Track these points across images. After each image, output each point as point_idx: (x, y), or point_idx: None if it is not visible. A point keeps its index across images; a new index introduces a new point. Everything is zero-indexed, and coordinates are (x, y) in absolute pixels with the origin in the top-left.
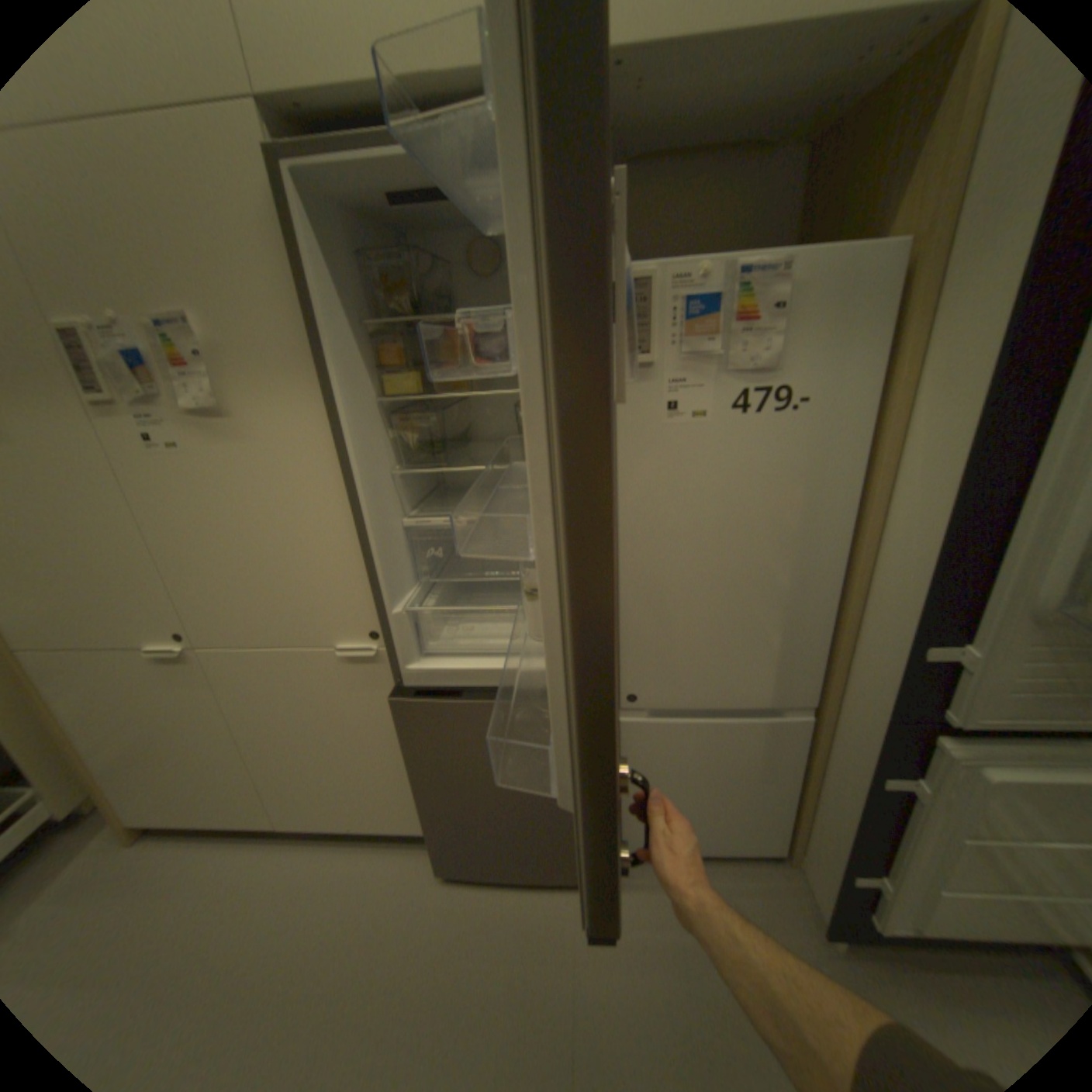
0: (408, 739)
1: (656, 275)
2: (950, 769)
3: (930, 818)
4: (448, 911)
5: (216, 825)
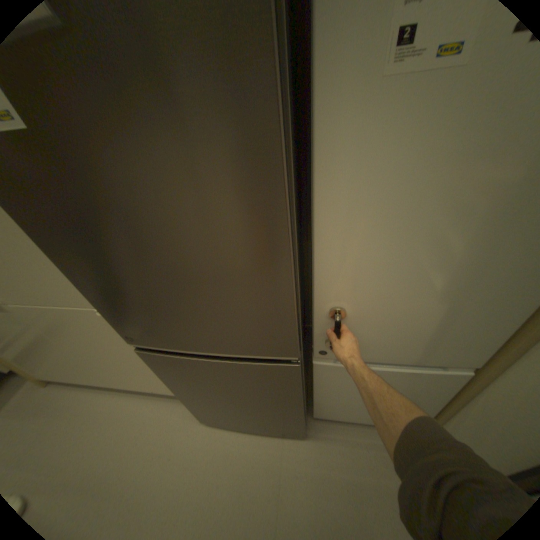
0: (157, 372)
1: None
2: None
3: None
4: (207, 443)
5: (80, 383)
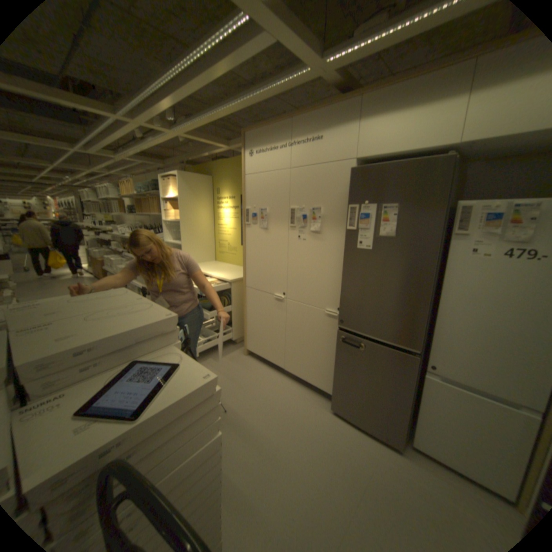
0: (339, 348)
1: (475, 205)
2: None
3: None
4: (333, 423)
5: (269, 359)
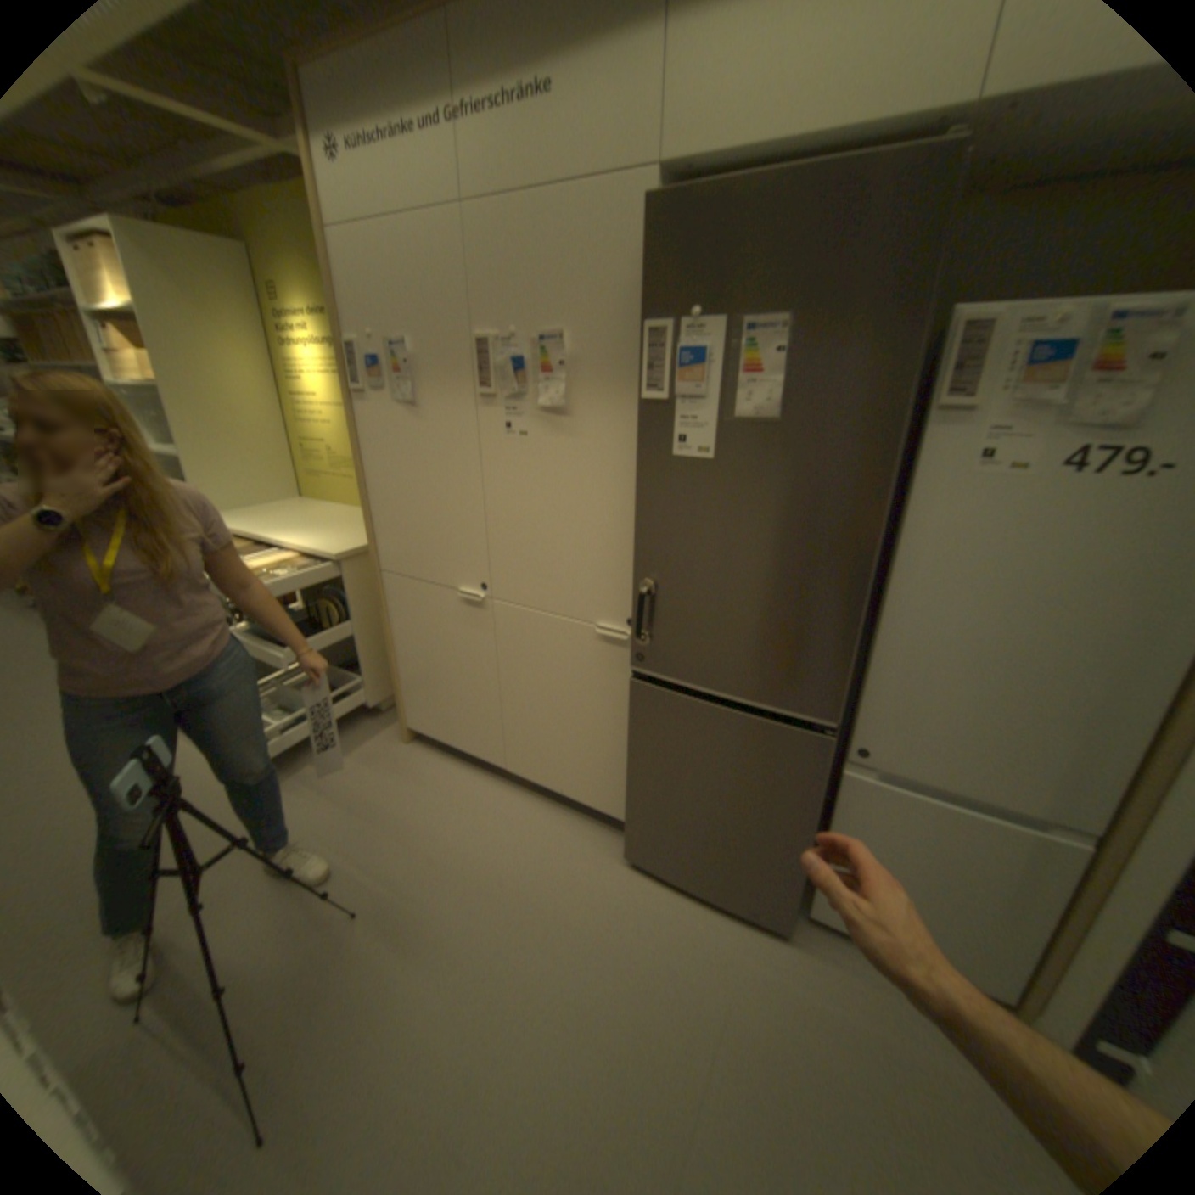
0: (636, 721)
1: (1001, 318)
2: None
3: None
4: (630, 891)
5: (466, 749)
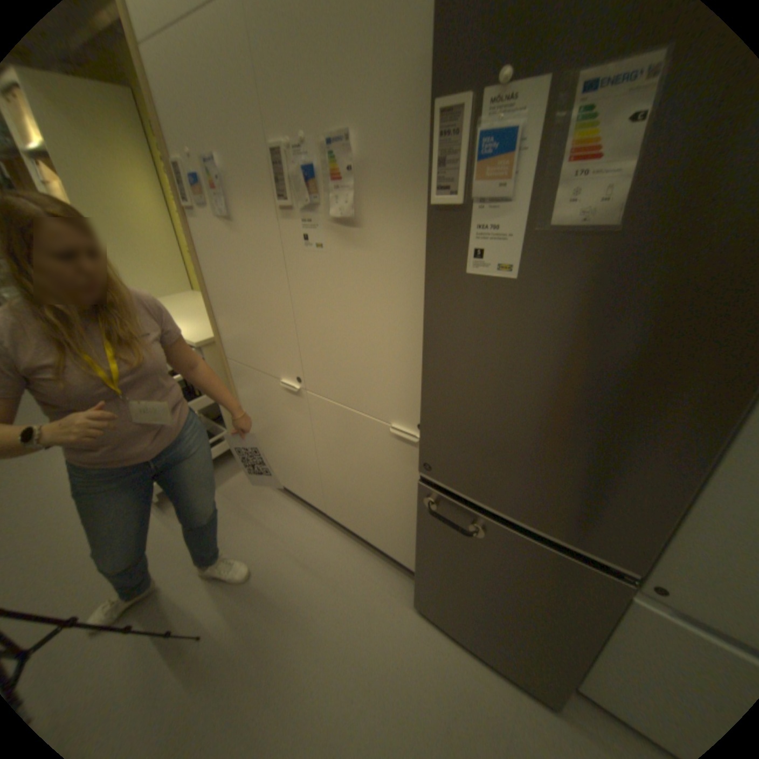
0: (424, 516)
1: None
2: None
3: None
4: (418, 638)
5: (298, 494)
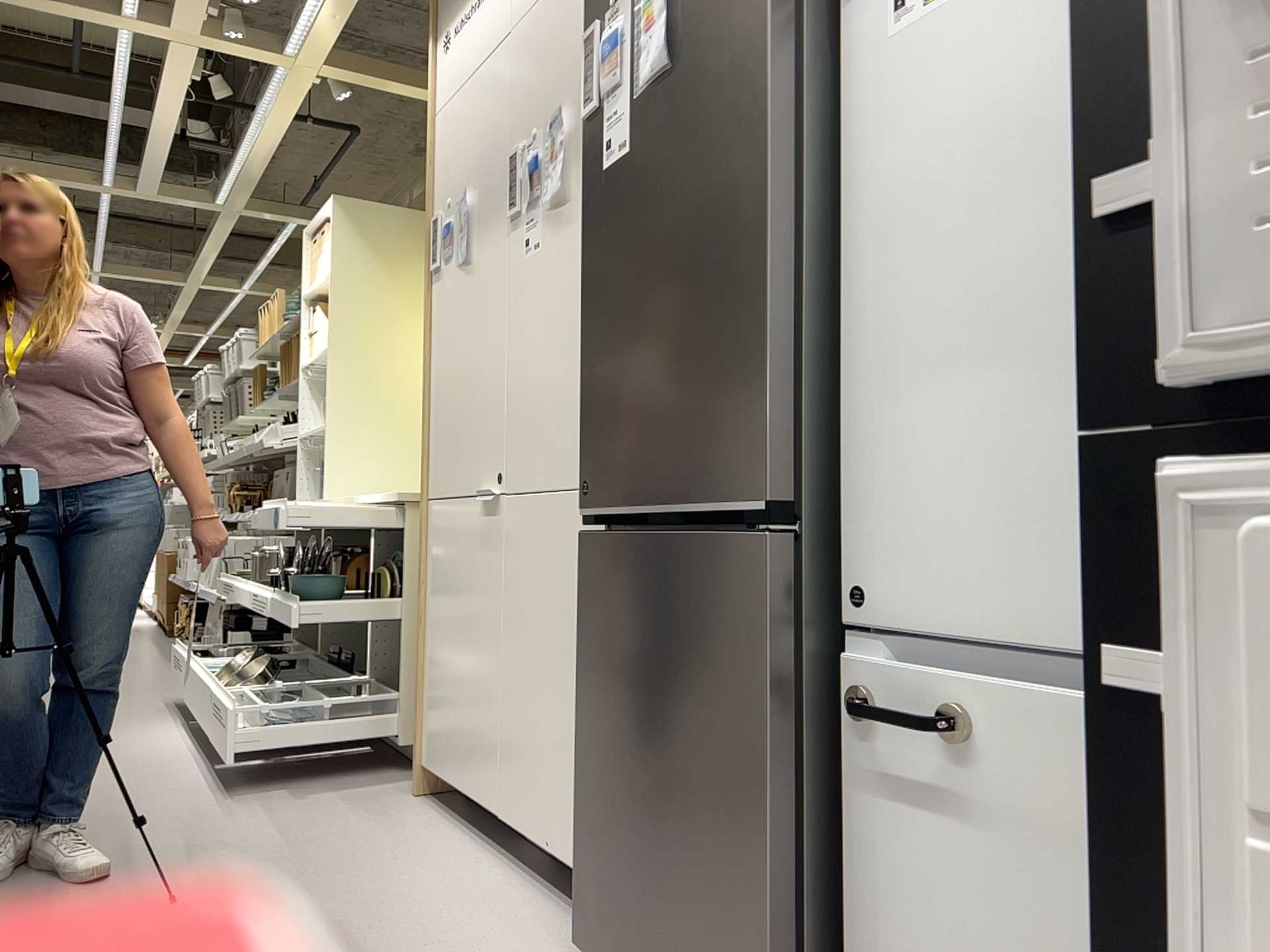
0: (584, 615)
1: None
2: (1217, 558)
3: (1226, 801)
4: None
5: (467, 789)
